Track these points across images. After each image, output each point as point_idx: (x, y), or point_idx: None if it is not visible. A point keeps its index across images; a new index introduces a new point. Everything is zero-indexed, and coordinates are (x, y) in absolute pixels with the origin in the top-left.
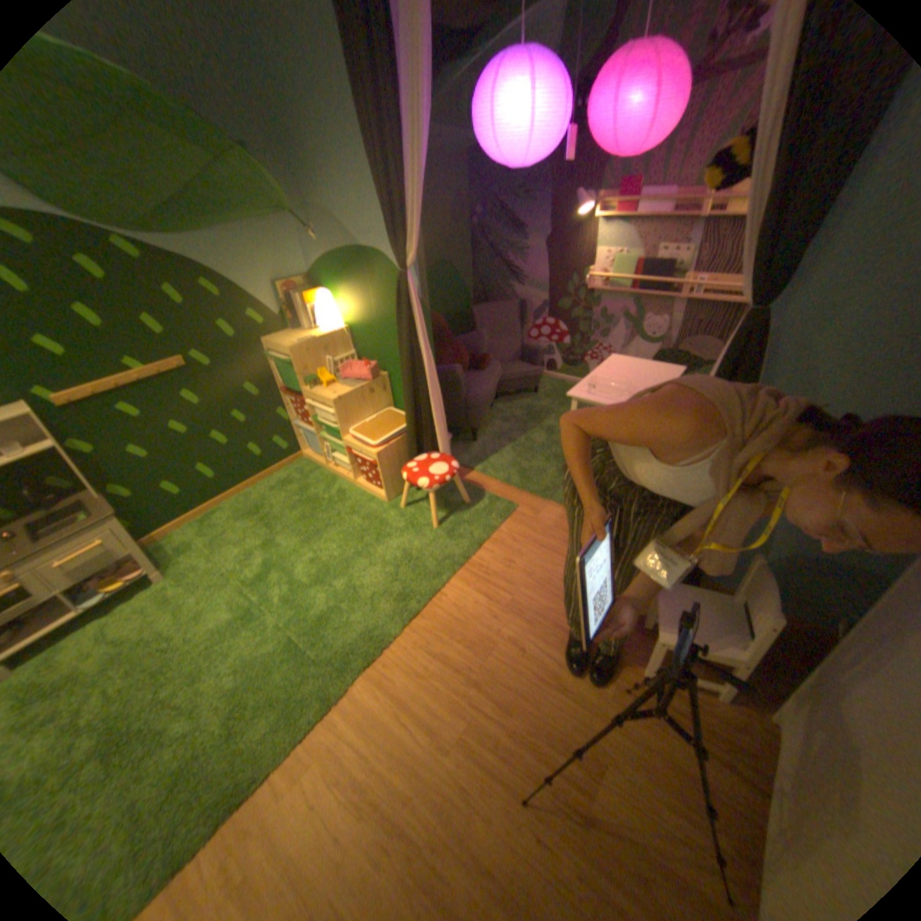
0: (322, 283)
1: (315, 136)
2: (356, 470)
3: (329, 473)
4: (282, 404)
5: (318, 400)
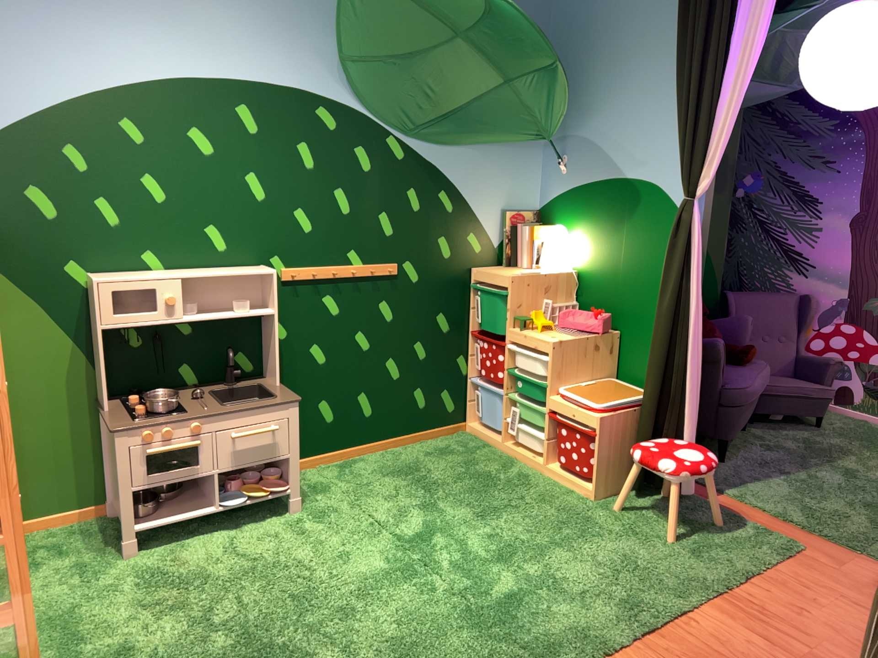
0: (558, 218)
1: (605, 72)
2: (554, 447)
3: (504, 453)
4: (468, 351)
5: (531, 342)
